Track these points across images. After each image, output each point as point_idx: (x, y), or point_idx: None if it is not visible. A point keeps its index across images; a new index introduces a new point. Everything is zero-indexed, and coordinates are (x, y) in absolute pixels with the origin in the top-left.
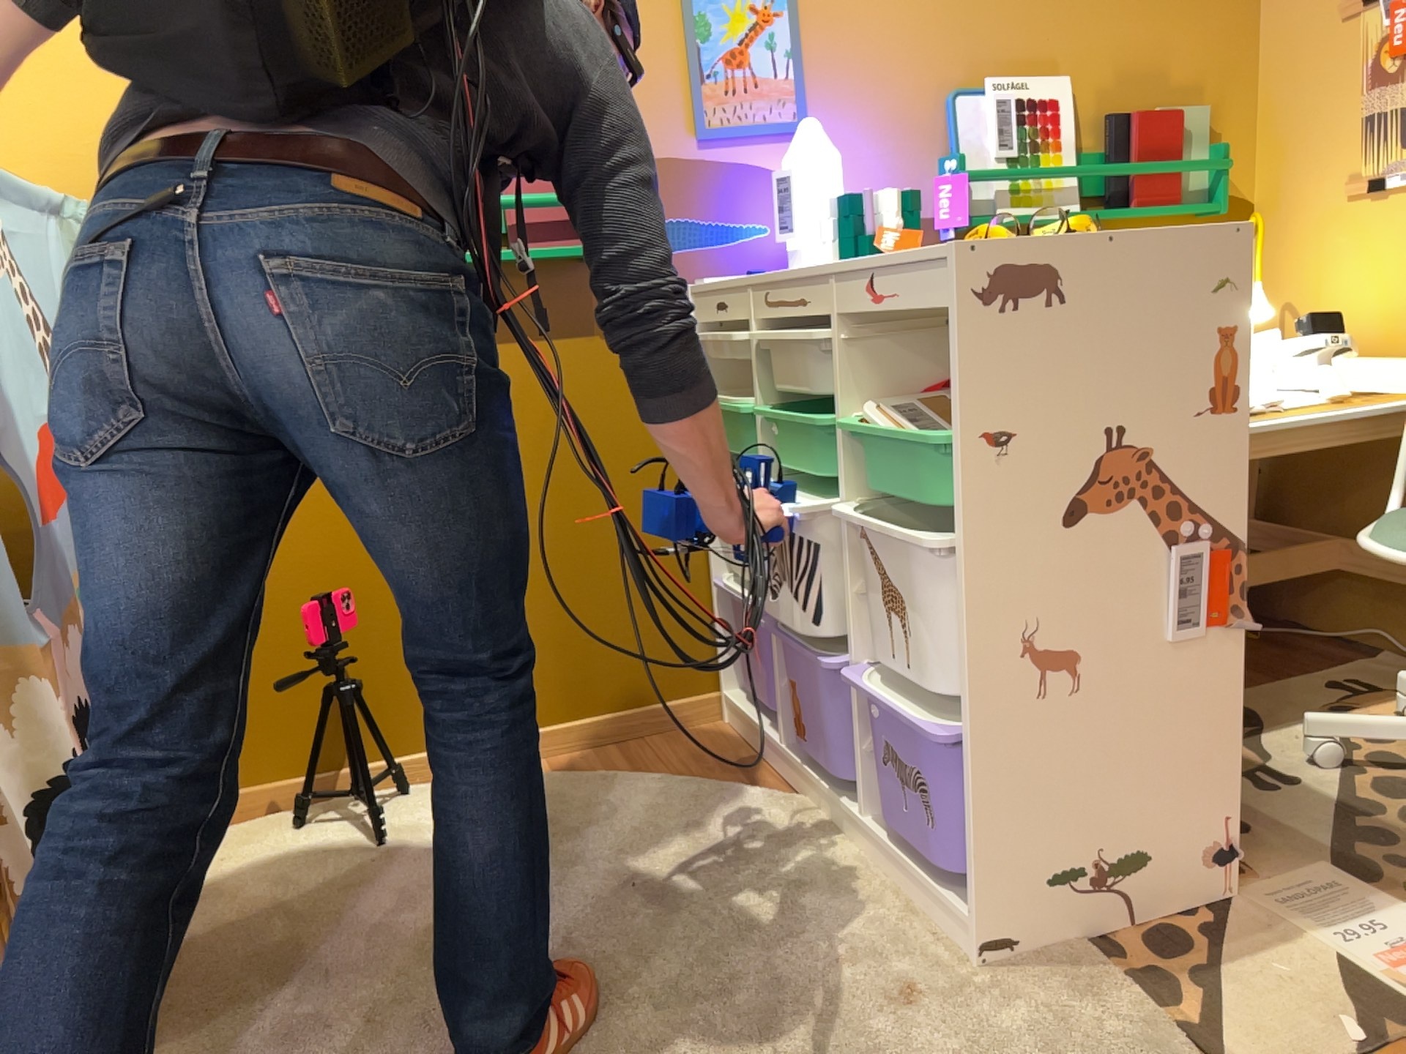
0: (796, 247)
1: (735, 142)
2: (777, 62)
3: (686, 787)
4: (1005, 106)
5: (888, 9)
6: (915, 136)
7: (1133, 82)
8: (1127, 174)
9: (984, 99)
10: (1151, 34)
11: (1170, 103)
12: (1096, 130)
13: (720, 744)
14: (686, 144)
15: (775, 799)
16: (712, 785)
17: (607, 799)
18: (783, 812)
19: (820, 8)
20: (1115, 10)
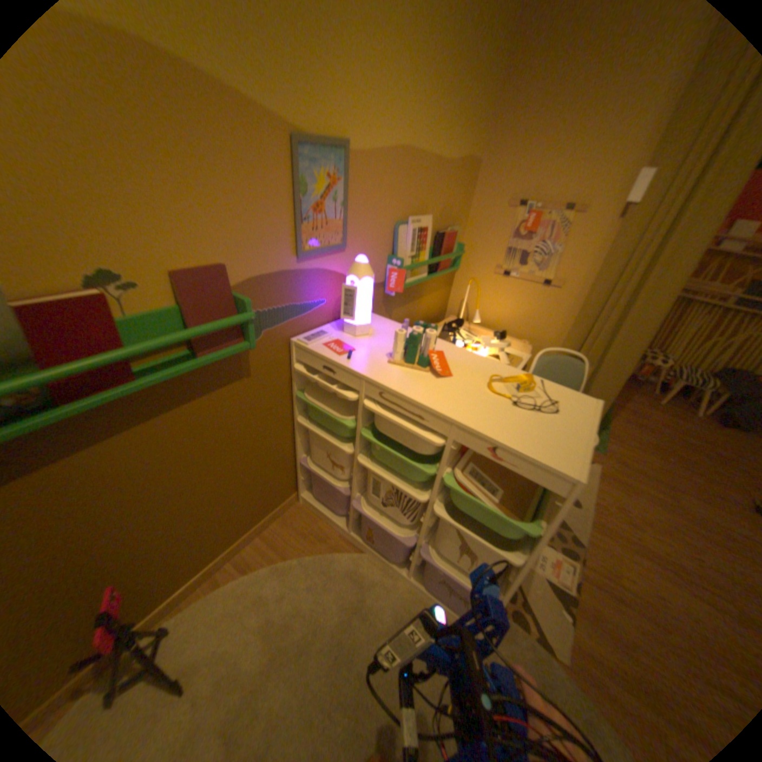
0: (351, 321)
1: (316, 257)
2: (338, 208)
3: (316, 564)
4: (415, 232)
5: (383, 177)
6: (382, 245)
7: (444, 215)
8: (440, 257)
9: (407, 226)
10: (453, 194)
11: (451, 224)
12: (432, 237)
13: (308, 522)
14: (293, 261)
15: (357, 558)
16: (326, 558)
17: (287, 590)
18: (365, 566)
19: (358, 175)
20: (446, 183)
